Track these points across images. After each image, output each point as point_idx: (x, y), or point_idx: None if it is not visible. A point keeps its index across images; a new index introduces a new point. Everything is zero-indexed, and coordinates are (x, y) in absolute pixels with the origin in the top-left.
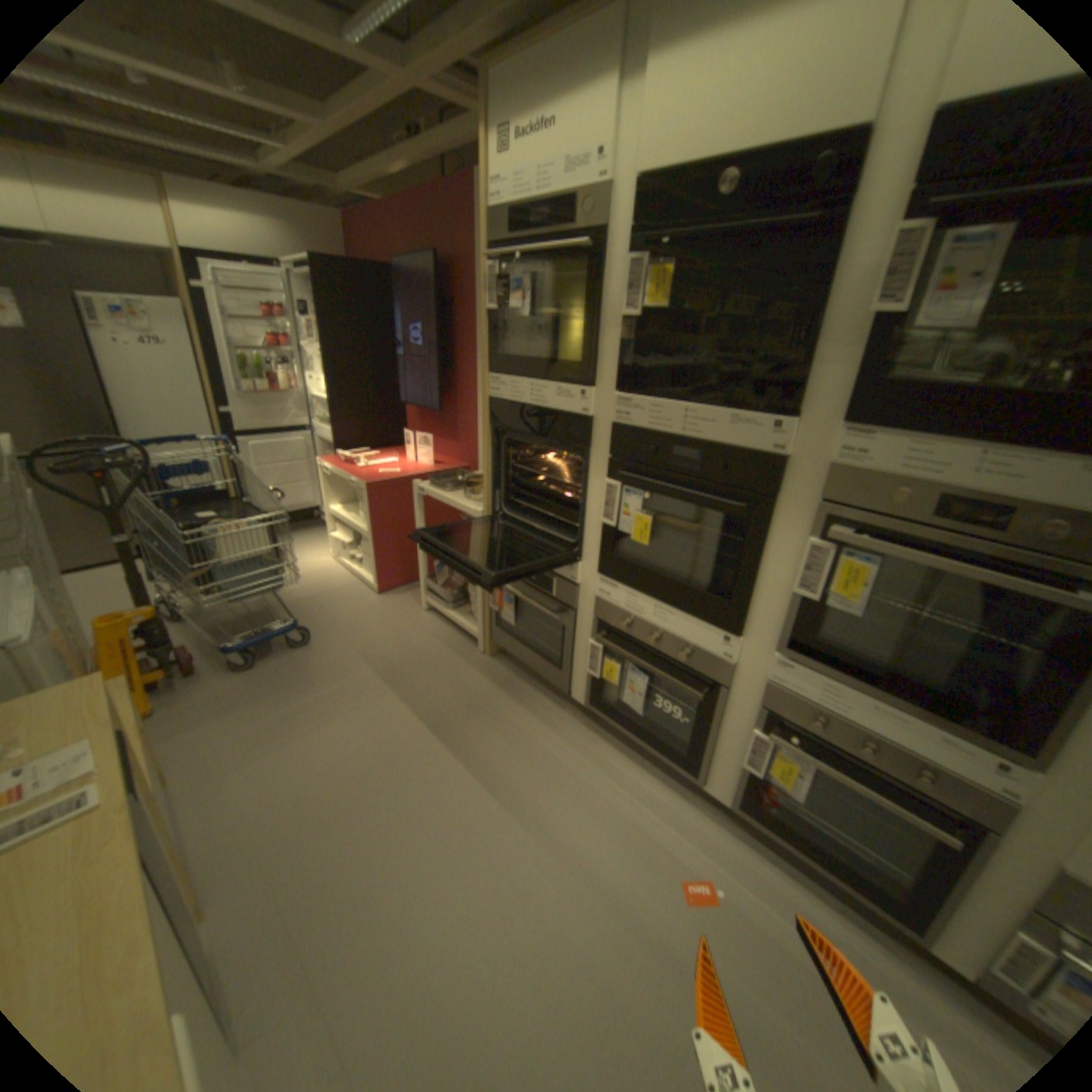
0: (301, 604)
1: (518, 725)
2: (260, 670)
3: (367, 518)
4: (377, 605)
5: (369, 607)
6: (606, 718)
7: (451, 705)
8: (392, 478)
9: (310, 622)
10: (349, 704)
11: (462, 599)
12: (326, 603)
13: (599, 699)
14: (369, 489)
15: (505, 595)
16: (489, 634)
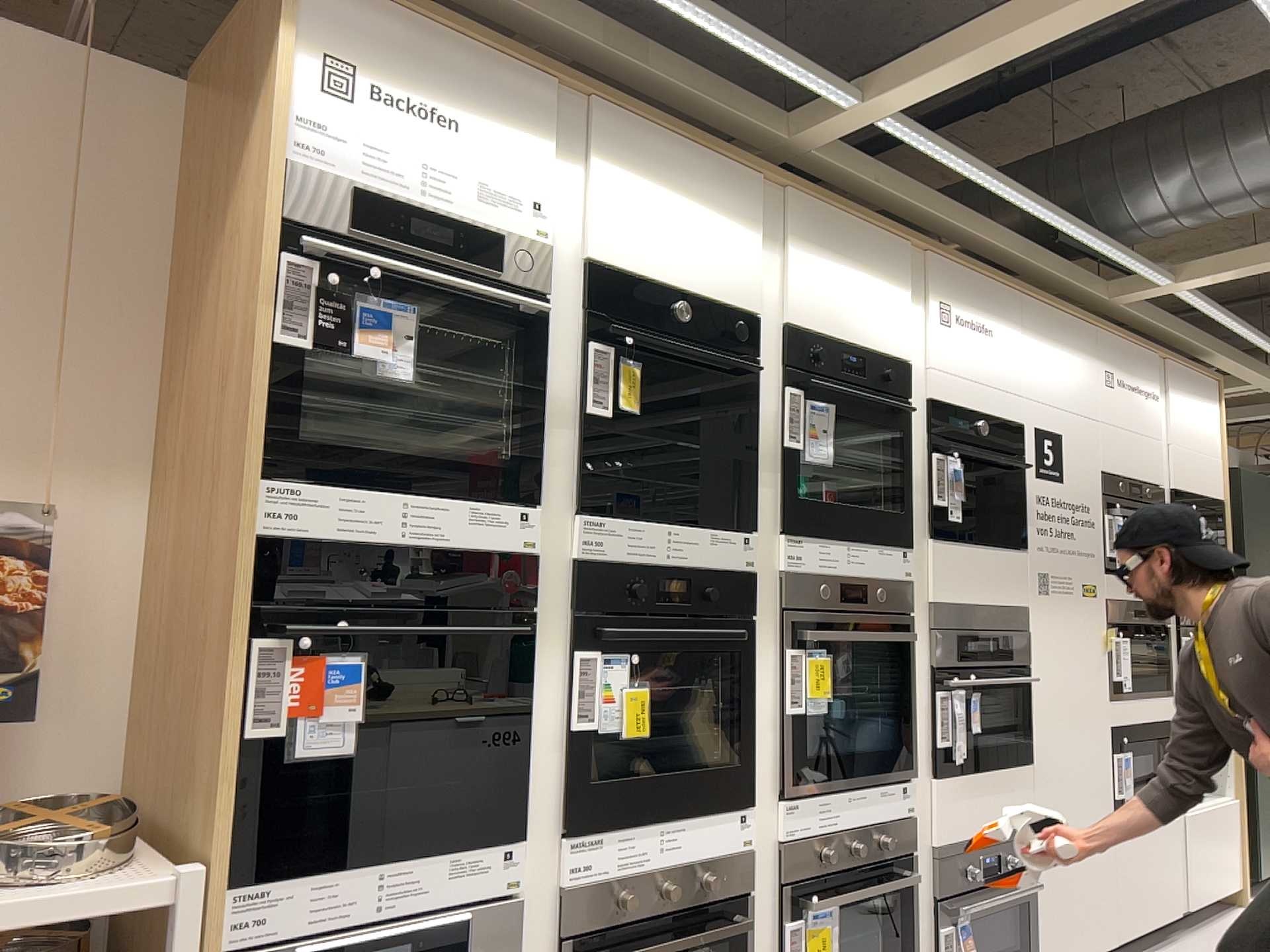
0: None
1: None
2: None
3: None
4: None
5: None
6: None
7: None
8: None
9: None
10: None
11: None
12: None
13: None
14: None
15: None
16: None
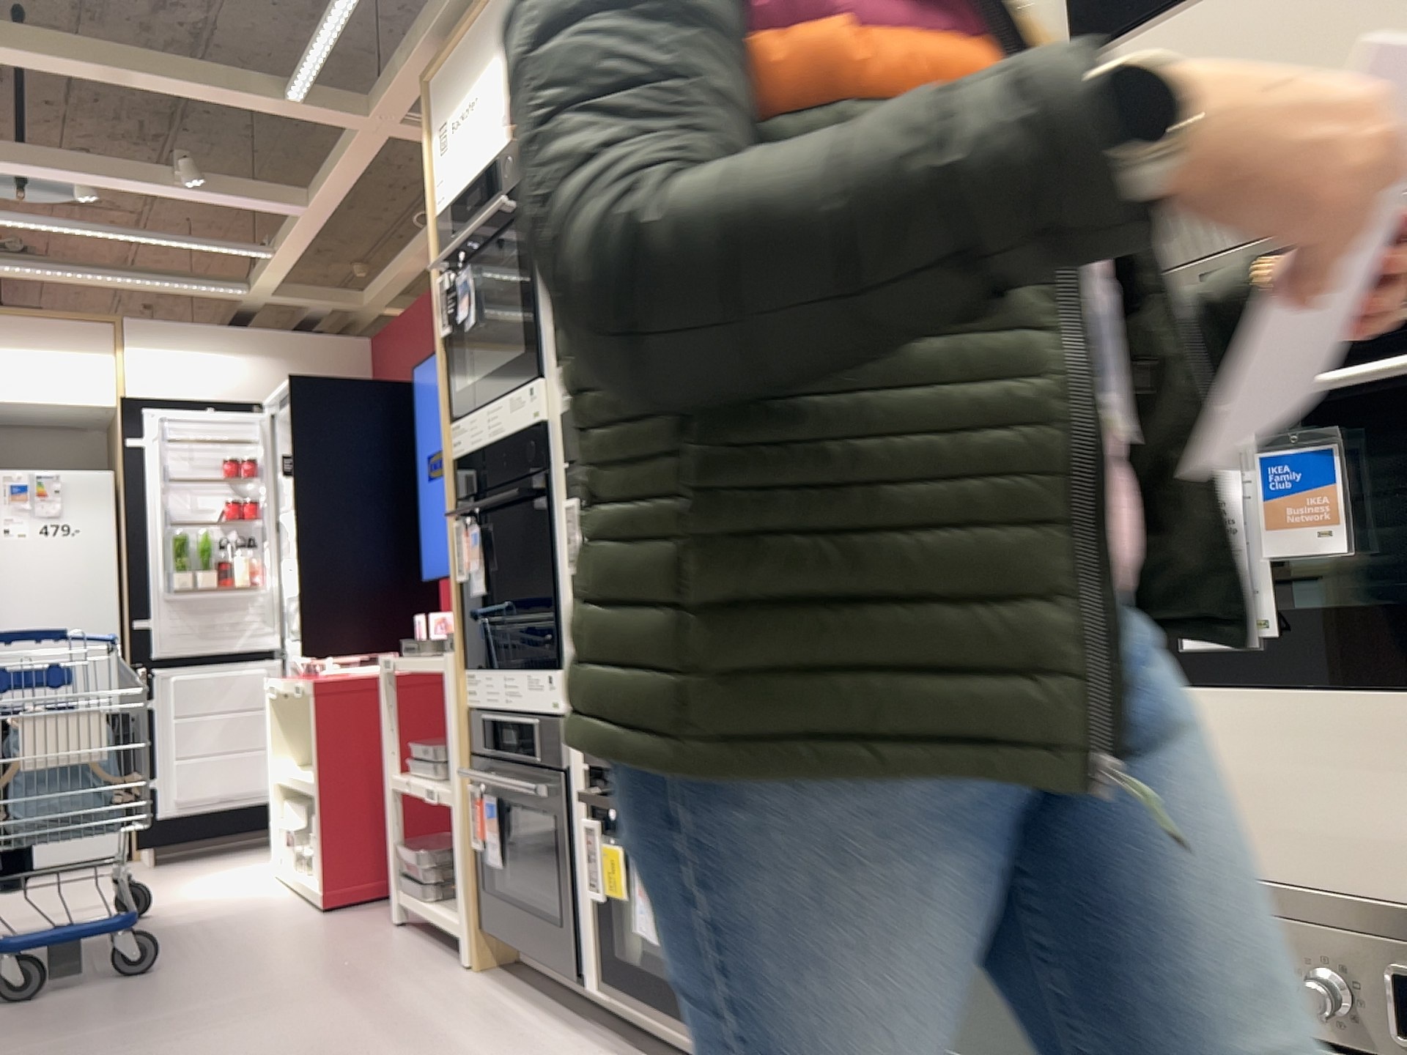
0: (178, 927)
1: (470, 1050)
2: (47, 1000)
3: (314, 745)
4: (313, 922)
5: (297, 924)
6: (628, 998)
7: (358, 1029)
8: (366, 674)
9: (178, 945)
10: (170, 1033)
11: (448, 865)
12: (223, 924)
13: (613, 955)
14: (321, 687)
15: (487, 803)
16: (473, 911)
